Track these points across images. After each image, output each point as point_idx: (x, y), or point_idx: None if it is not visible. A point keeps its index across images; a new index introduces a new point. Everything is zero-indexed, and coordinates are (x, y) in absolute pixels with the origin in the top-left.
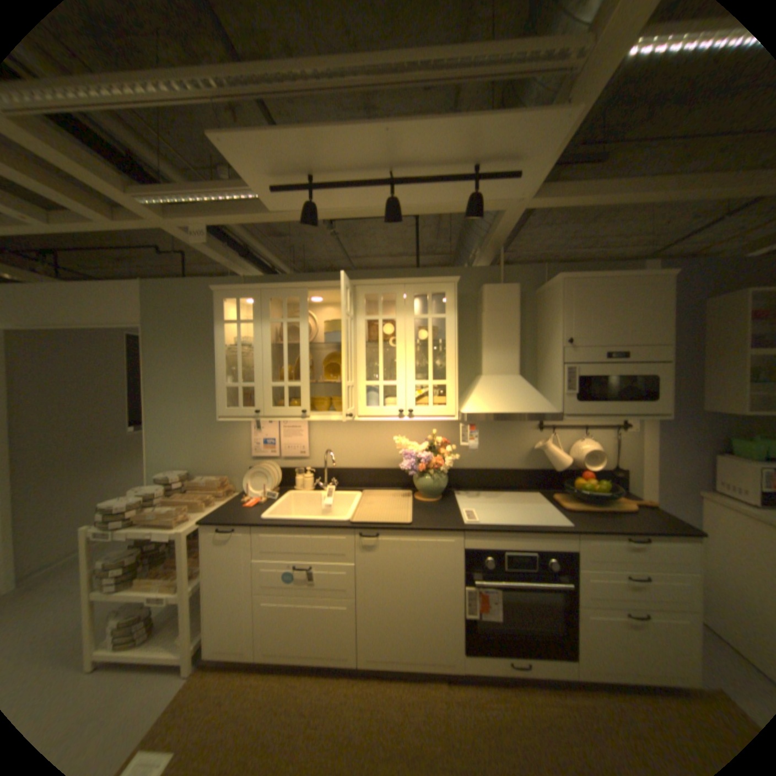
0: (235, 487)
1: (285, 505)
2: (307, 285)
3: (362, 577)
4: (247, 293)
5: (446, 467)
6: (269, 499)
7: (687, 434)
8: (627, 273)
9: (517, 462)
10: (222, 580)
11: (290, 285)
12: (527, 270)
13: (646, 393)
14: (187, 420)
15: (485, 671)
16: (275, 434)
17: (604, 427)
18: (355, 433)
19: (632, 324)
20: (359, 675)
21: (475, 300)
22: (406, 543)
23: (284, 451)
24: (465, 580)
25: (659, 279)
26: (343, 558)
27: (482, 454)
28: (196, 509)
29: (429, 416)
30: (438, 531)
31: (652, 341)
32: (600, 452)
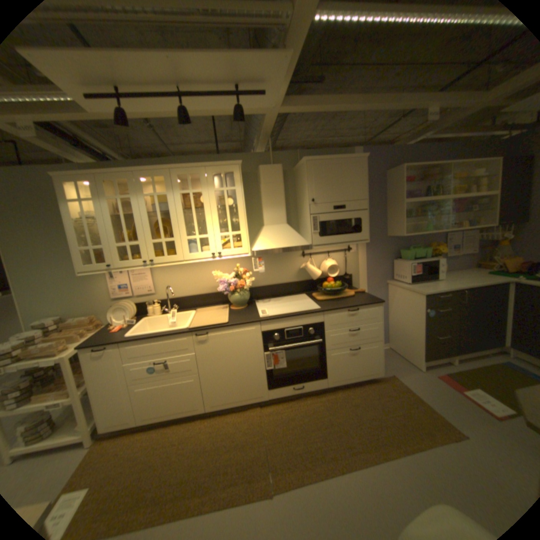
0: (101, 322)
1: (142, 327)
2: (131, 169)
3: (200, 360)
4: (82, 177)
5: (247, 286)
6: (129, 325)
7: (379, 250)
8: (341, 156)
9: (291, 278)
10: (103, 382)
11: (117, 170)
12: (287, 155)
13: (355, 228)
14: (50, 280)
15: (279, 395)
16: (126, 281)
17: (337, 251)
18: (185, 273)
19: (346, 188)
20: (207, 416)
21: (256, 176)
22: (225, 335)
23: (135, 292)
24: (263, 349)
25: (358, 159)
26: (186, 351)
27: (270, 276)
28: (72, 341)
29: (232, 255)
30: (244, 324)
31: (356, 197)
32: (335, 266)
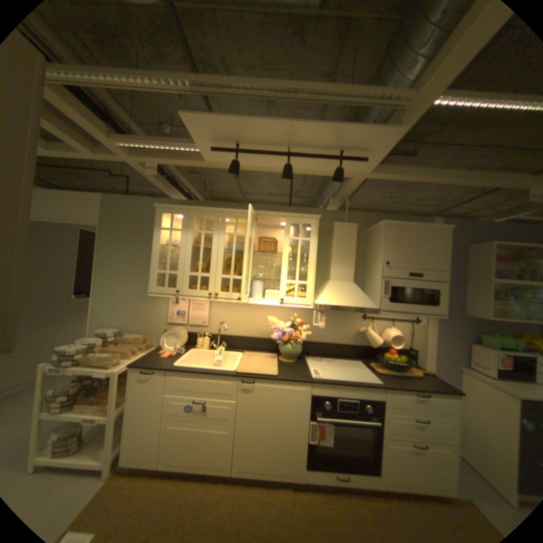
0: (152, 343)
1: (189, 358)
2: (220, 210)
3: (240, 411)
4: (179, 211)
5: (301, 339)
6: (178, 353)
7: (455, 329)
8: (424, 224)
9: (347, 339)
10: (140, 408)
11: (209, 209)
12: (362, 215)
13: (431, 301)
14: (123, 293)
15: (318, 482)
16: (185, 308)
17: (404, 320)
18: (241, 312)
19: (425, 256)
20: (231, 482)
21: (328, 231)
22: (272, 389)
23: (190, 320)
24: (310, 416)
25: (442, 230)
26: (228, 397)
27: (325, 333)
28: (124, 356)
29: (293, 304)
30: (295, 382)
31: (436, 268)
32: (401, 337)
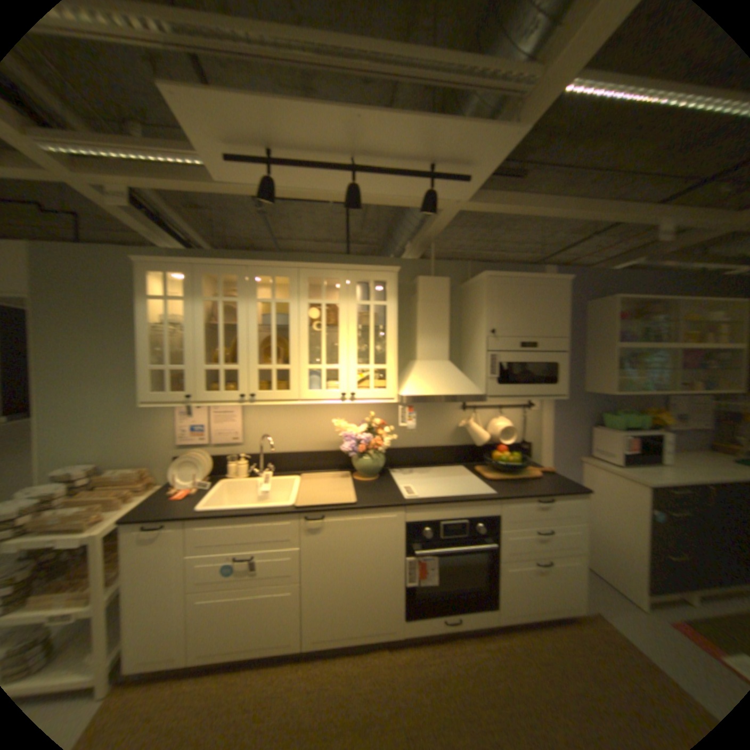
0: (153, 480)
1: (216, 495)
2: (244, 263)
3: (305, 561)
4: (173, 266)
5: (383, 447)
6: (198, 491)
7: (572, 411)
8: (536, 275)
9: (443, 439)
10: (145, 584)
11: (225, 262)
12: (453, 266)
13: (548, 377)
14: (89, 407)
15: (421, 632)
16: (201, 420)
17: (513, 406)
18: (290, 417)
19: (539, 319)
20: (300, 658)
21: (407, 290)
22: (350, 522)
23: (212, 438)
24: (404, 551)
25: (558, 282)
26: (285, 544)
27: (412, 434)
28: (106, 508)
29: (369, 399)
30: (381, 508)
31: (553, 333)
32: (511, 428)
